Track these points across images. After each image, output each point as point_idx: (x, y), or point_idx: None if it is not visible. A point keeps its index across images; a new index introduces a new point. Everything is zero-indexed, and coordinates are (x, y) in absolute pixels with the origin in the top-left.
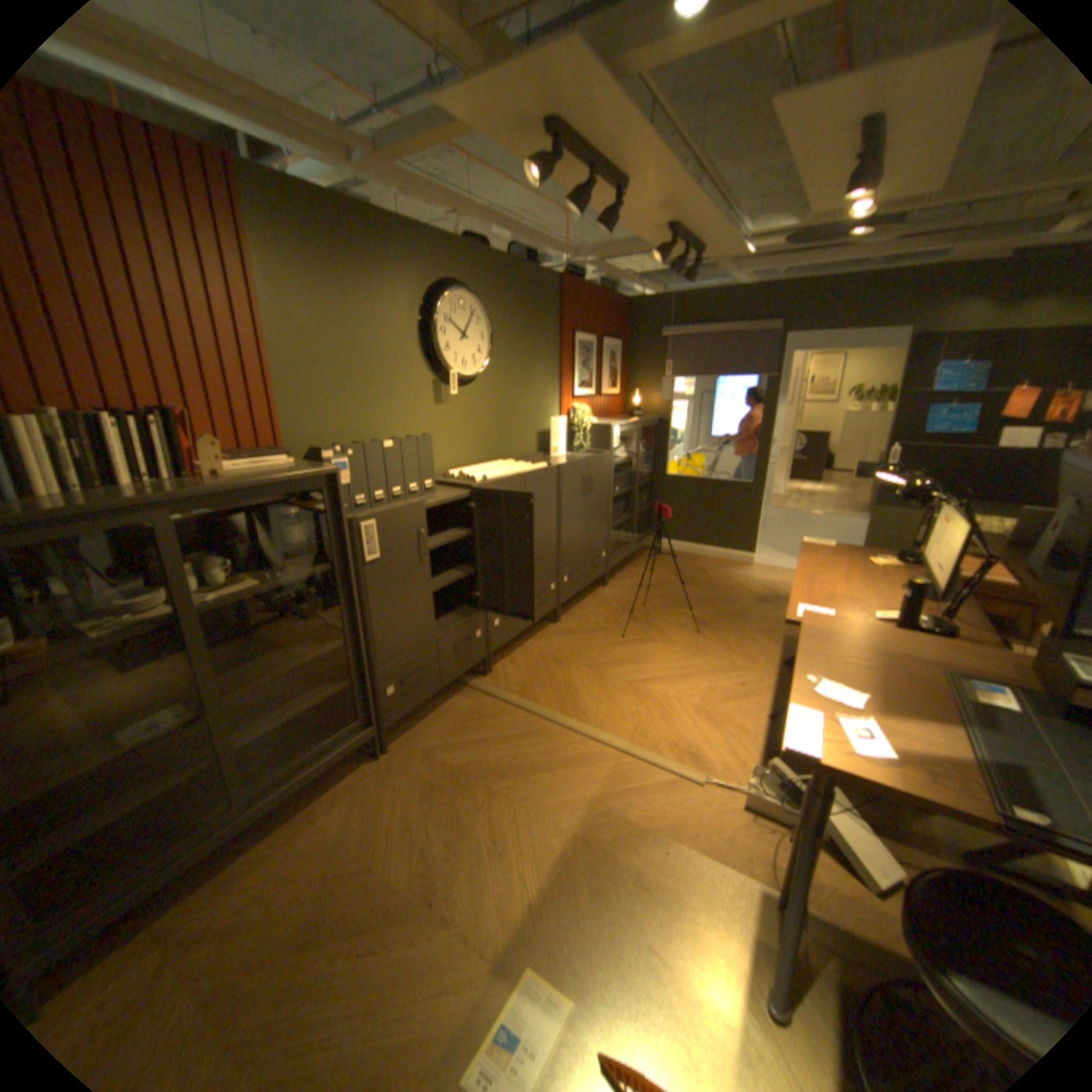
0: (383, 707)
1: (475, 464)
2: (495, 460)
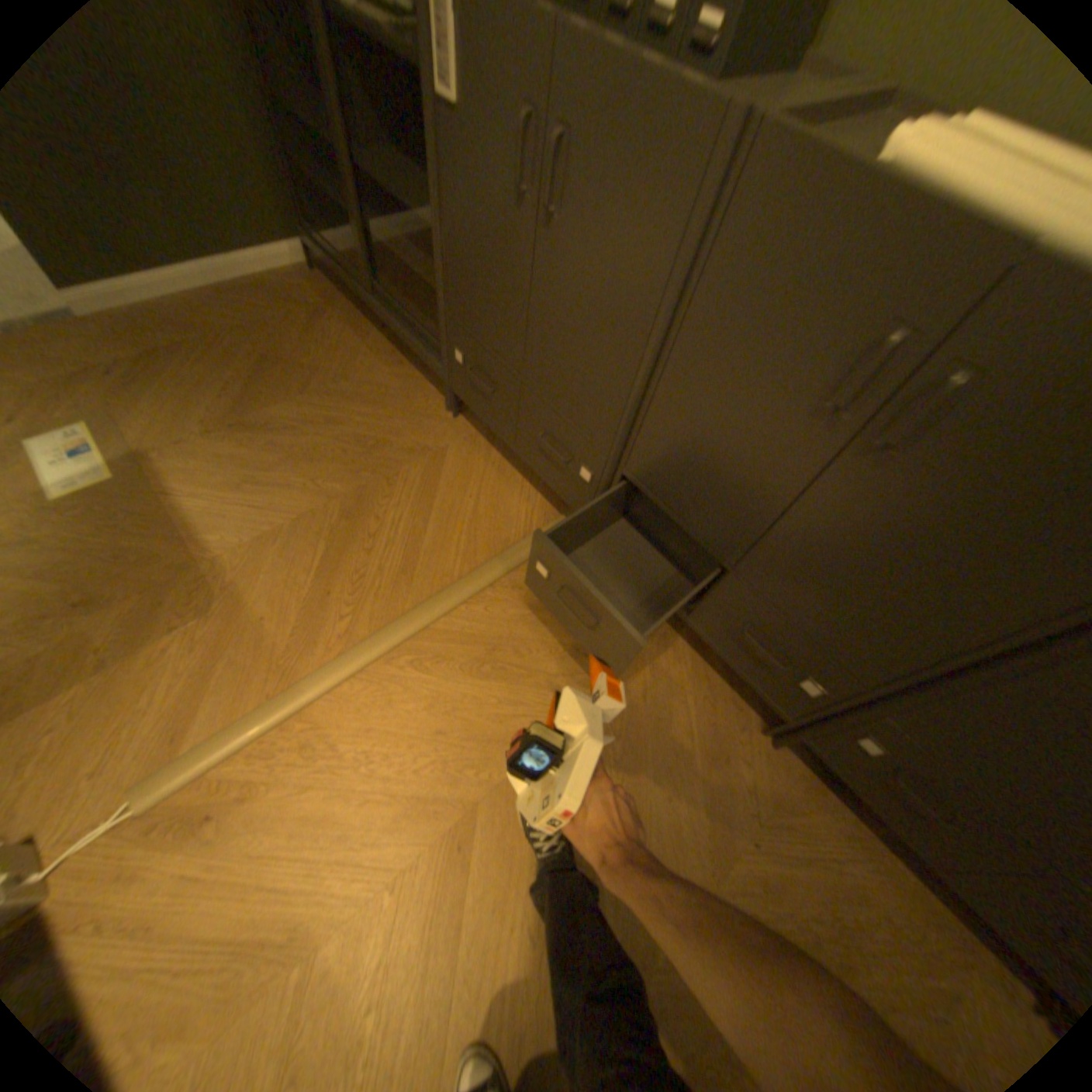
0: (450, 363)
1: None
2: None
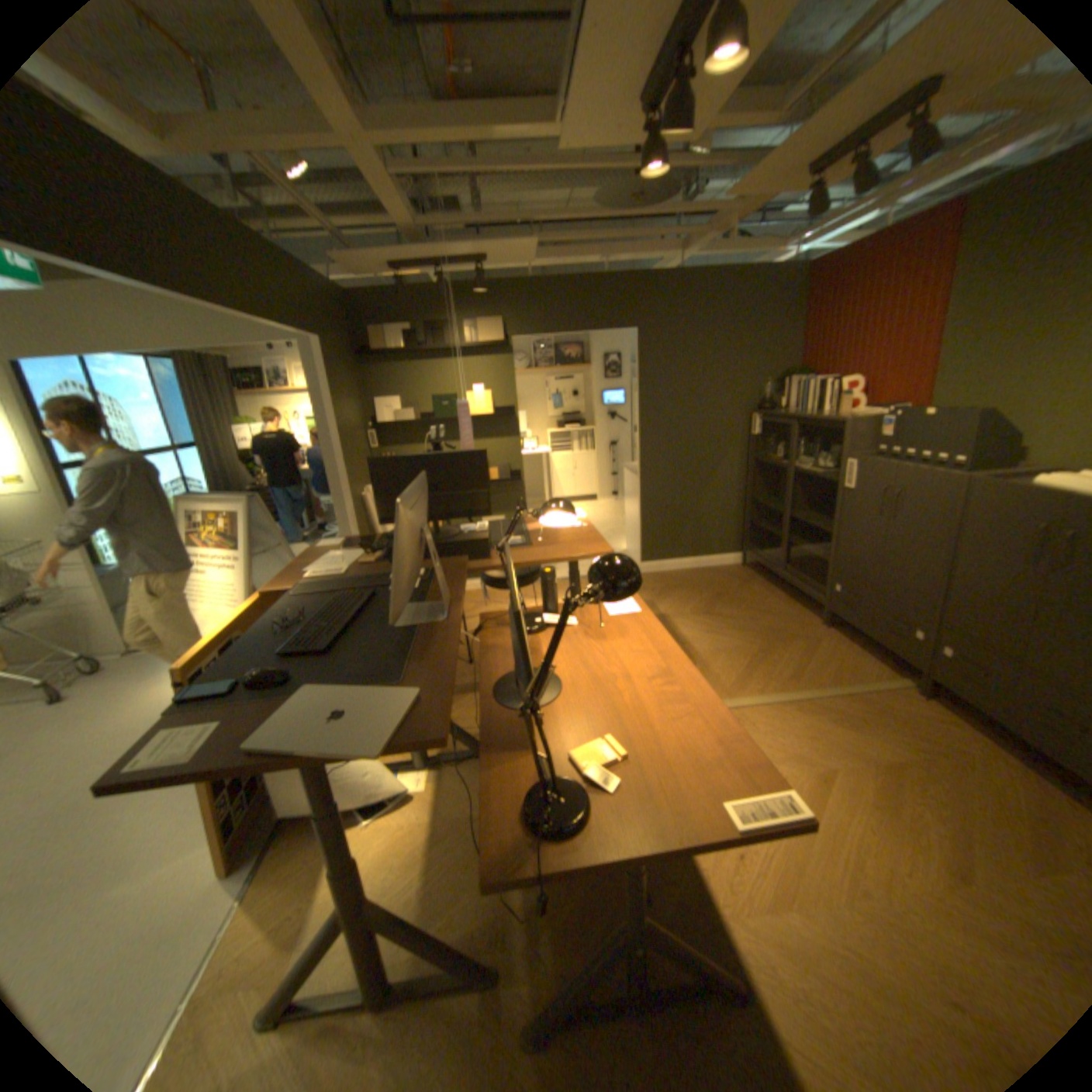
0: (833, 594)
1: None
2: None
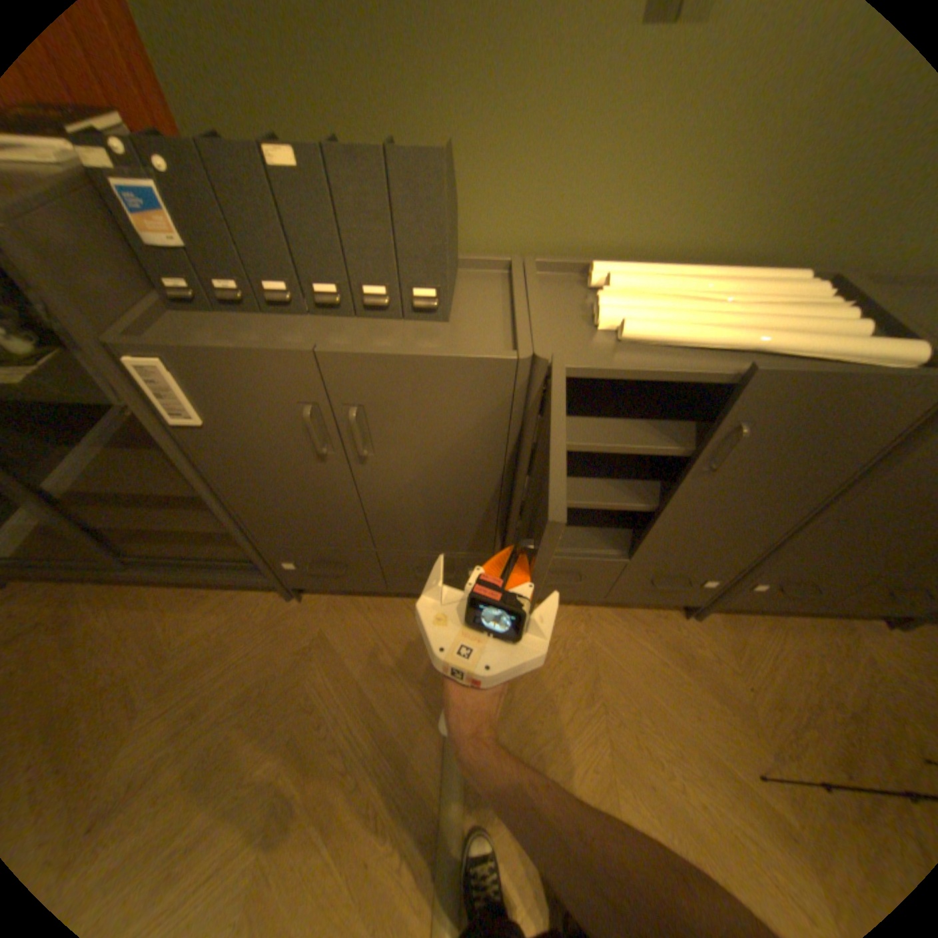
0: (280, 572)
1: (717, 256)
2: (800, 259)
